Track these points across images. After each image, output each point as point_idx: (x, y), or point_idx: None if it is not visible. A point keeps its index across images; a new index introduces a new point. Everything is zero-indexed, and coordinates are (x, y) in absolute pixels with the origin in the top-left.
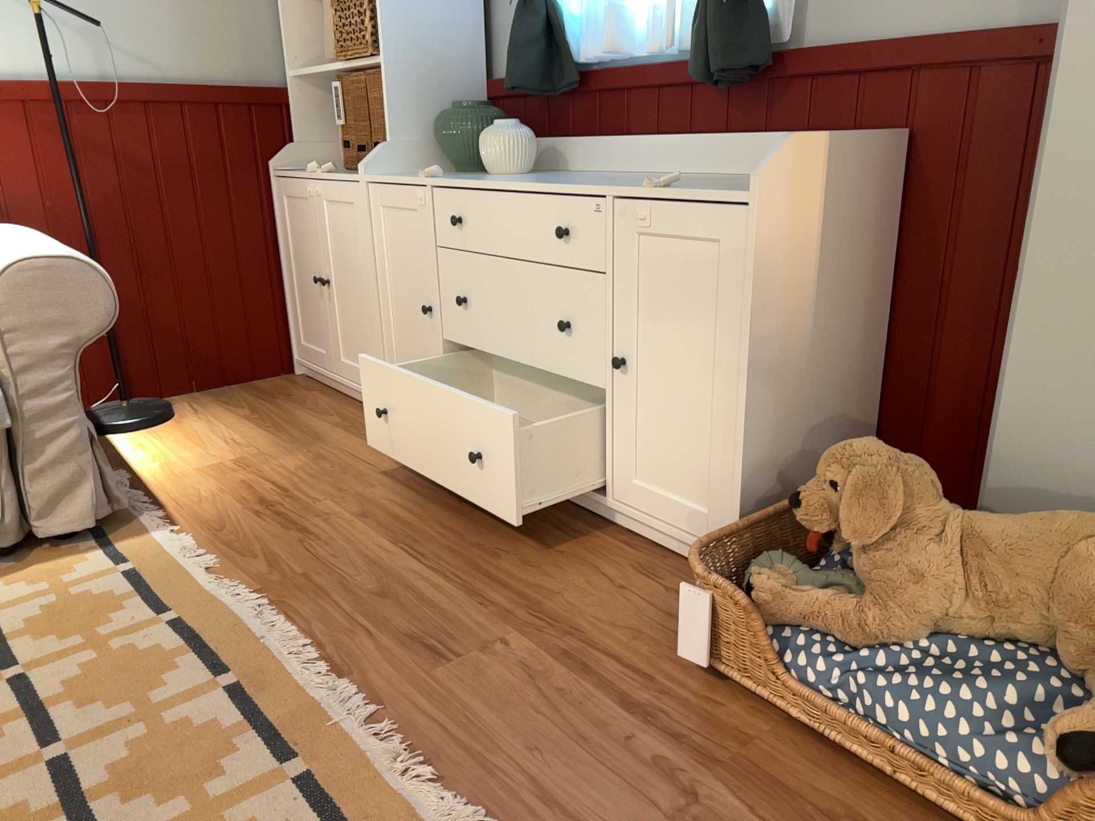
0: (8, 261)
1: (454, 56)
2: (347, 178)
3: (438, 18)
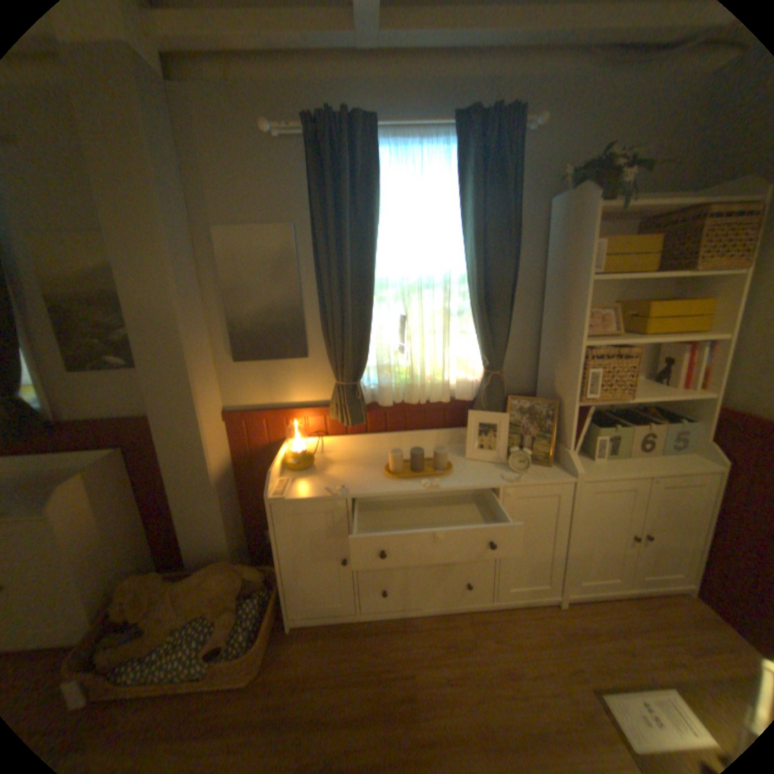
0: None
1: None
2: None
3: None
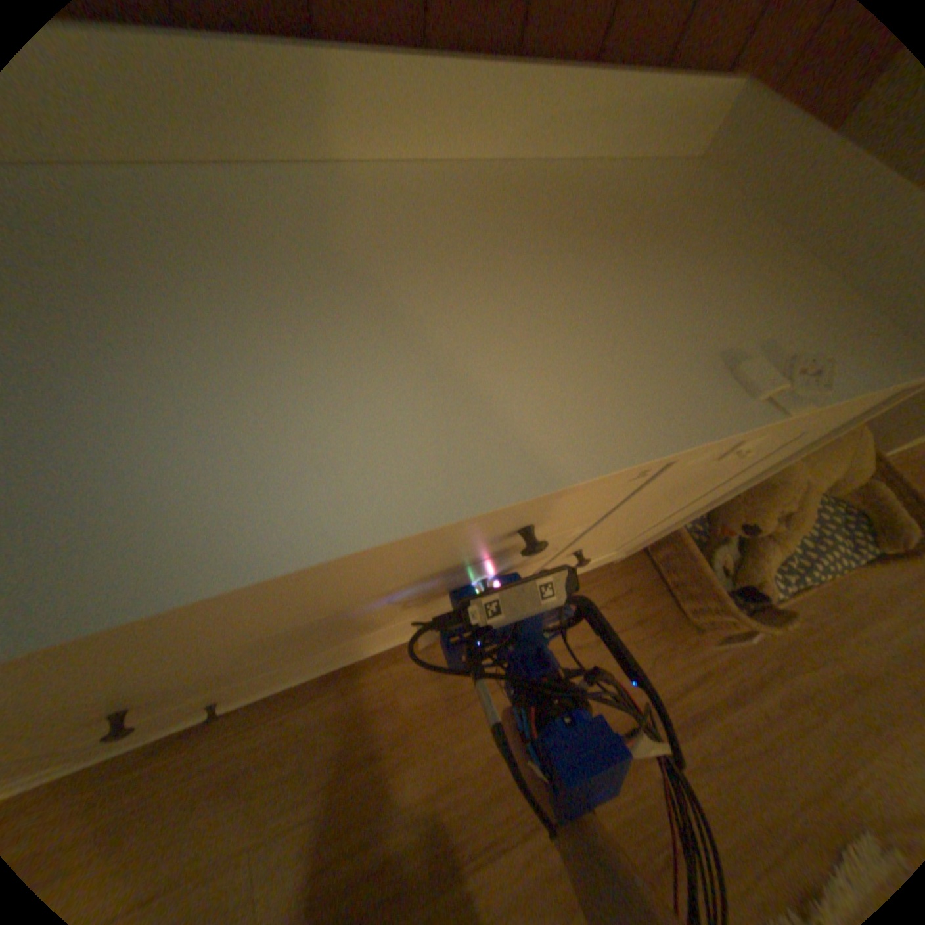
0: None
1: None
2: None
3: None
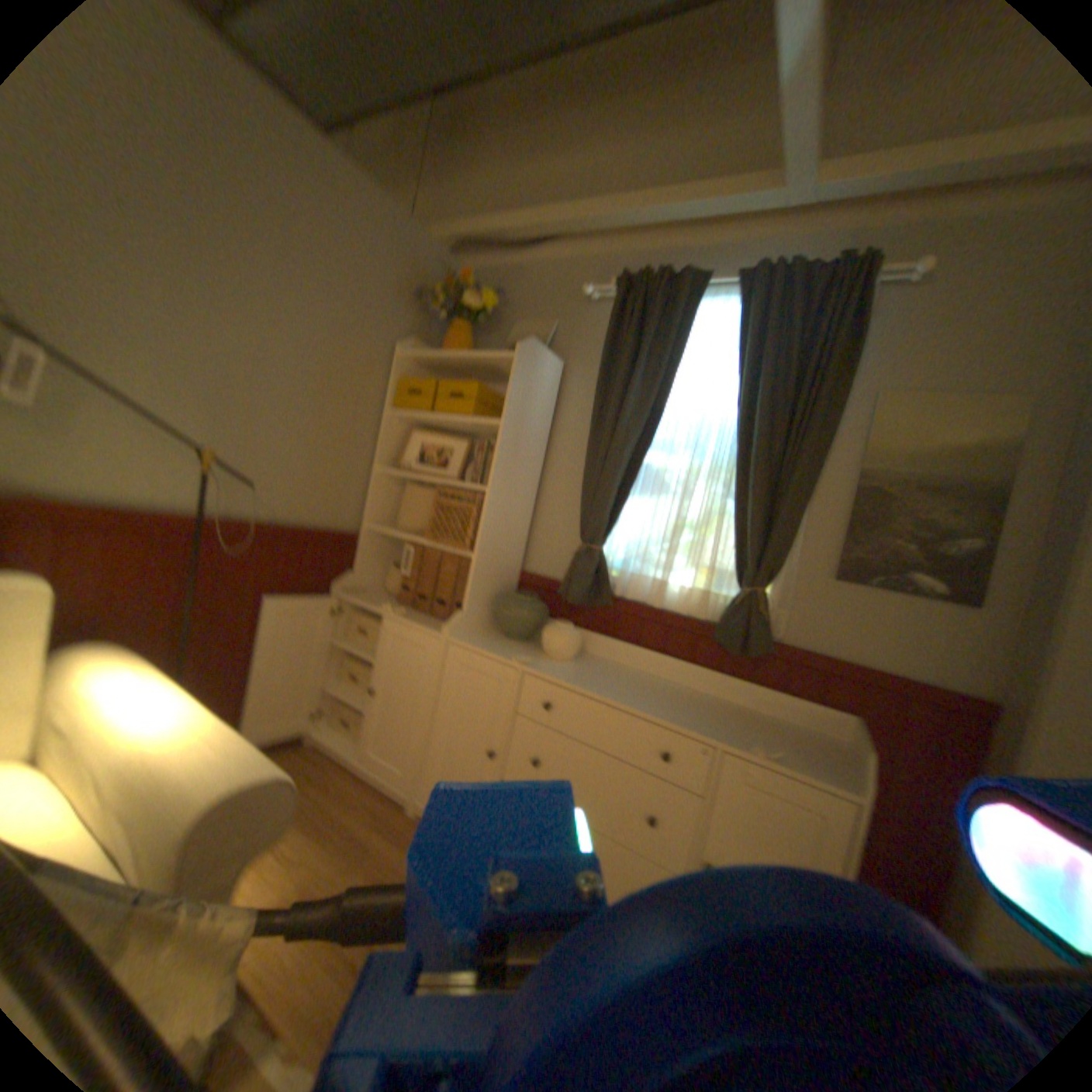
0: (203, 791)
1: (511, 555)
2: (422, 627)
3: (510, 532)
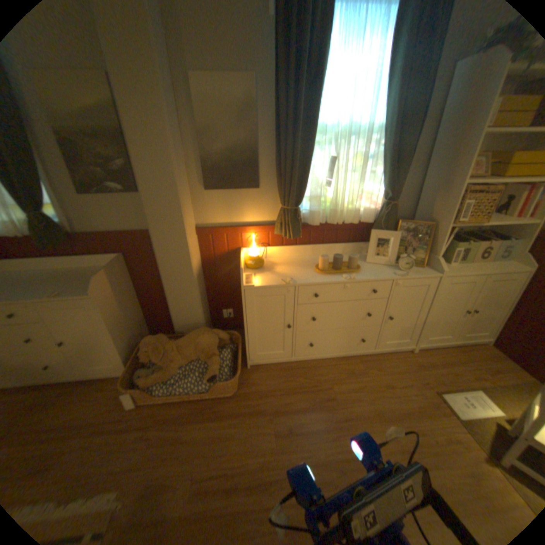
0: None
1: None
2: None
3: None
